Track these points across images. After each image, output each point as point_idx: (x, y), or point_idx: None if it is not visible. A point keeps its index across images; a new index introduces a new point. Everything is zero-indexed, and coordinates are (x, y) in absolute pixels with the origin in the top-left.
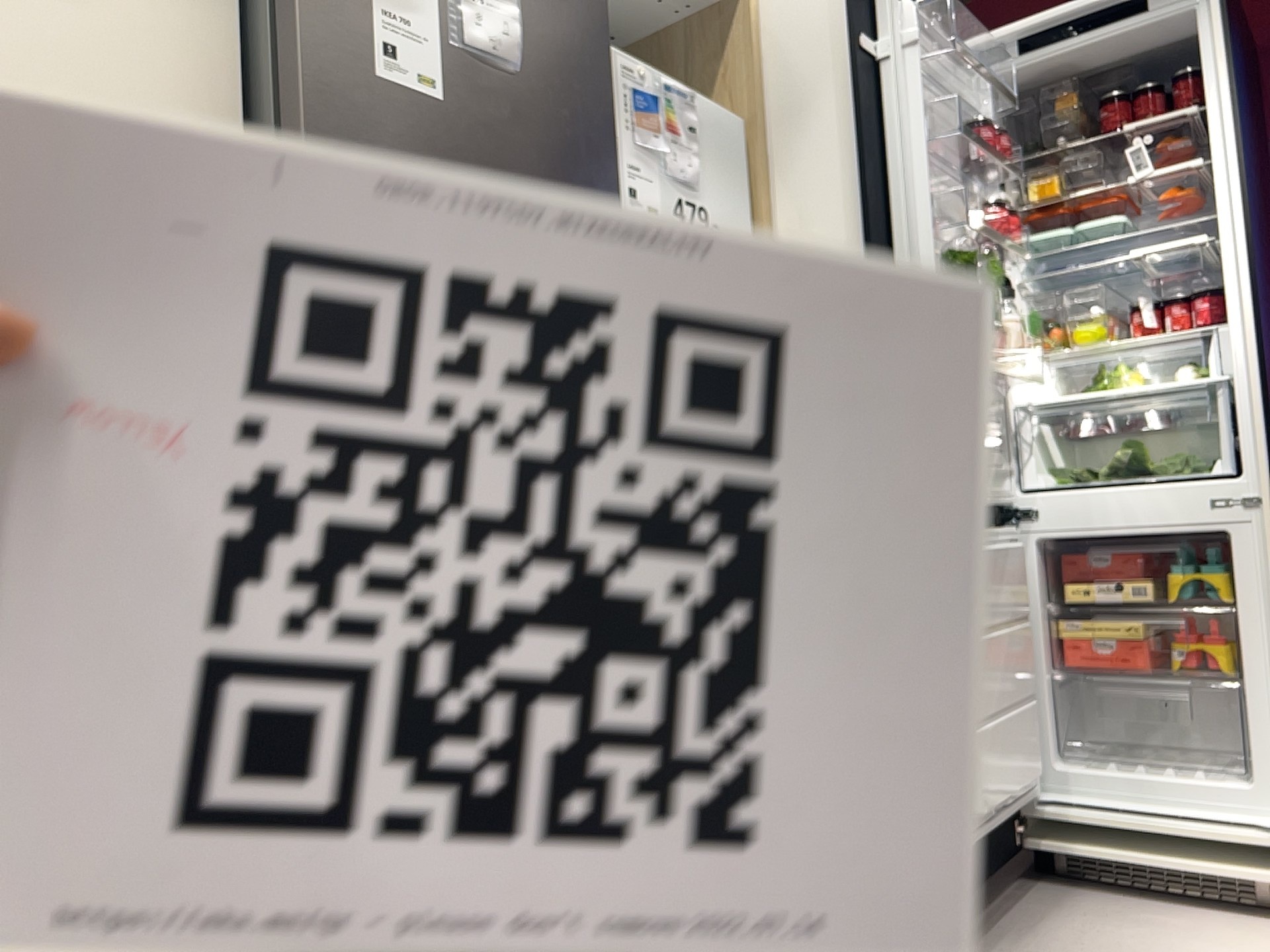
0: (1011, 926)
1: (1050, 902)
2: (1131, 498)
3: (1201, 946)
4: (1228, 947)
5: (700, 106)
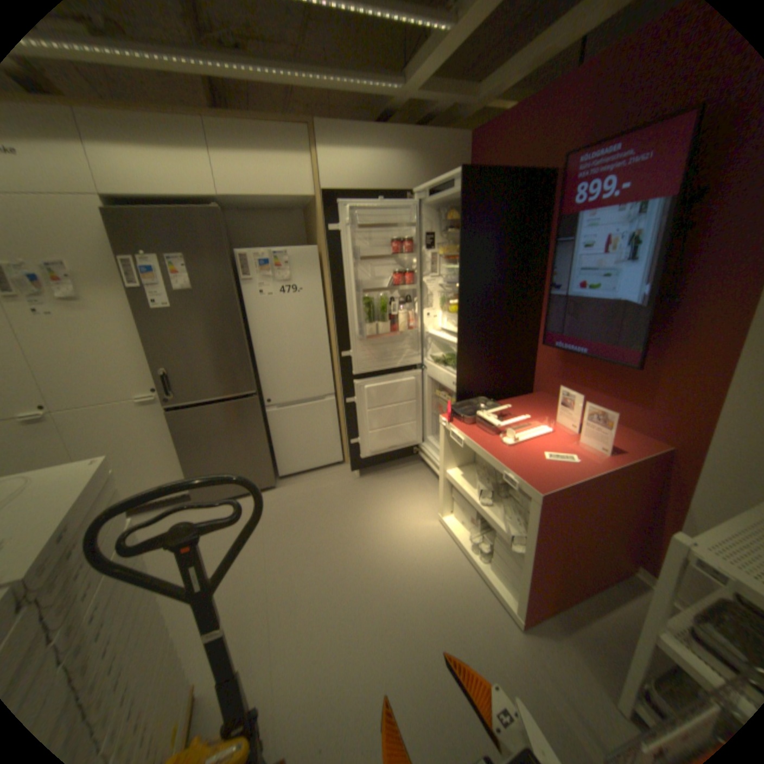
0: (390, 474)
1: (411, 470)
2: (440, 373)
3: (419, 496)
4: (425, 499)
5: (291, 252)
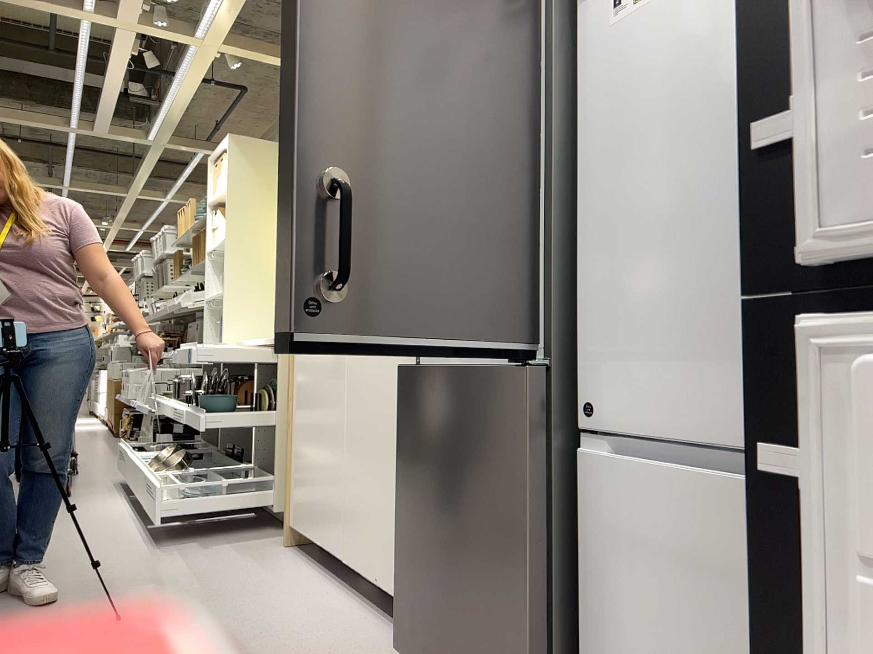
0: None
1: None
2: None
3: None
4: None
5: None
